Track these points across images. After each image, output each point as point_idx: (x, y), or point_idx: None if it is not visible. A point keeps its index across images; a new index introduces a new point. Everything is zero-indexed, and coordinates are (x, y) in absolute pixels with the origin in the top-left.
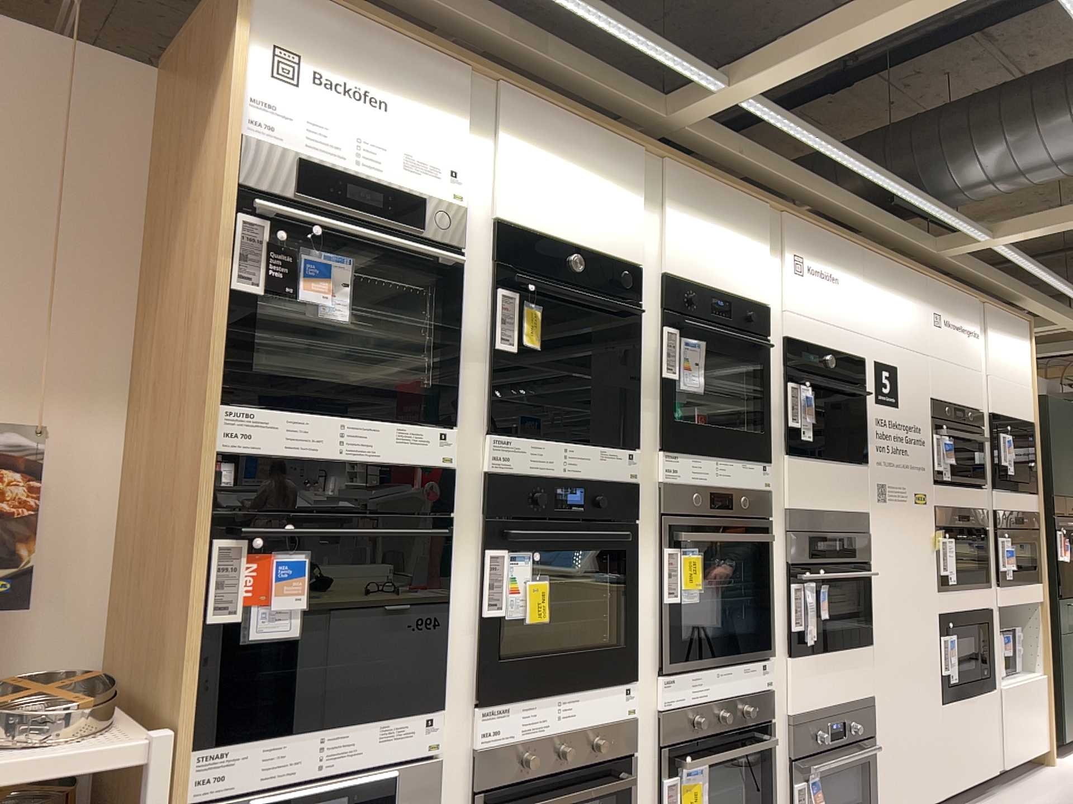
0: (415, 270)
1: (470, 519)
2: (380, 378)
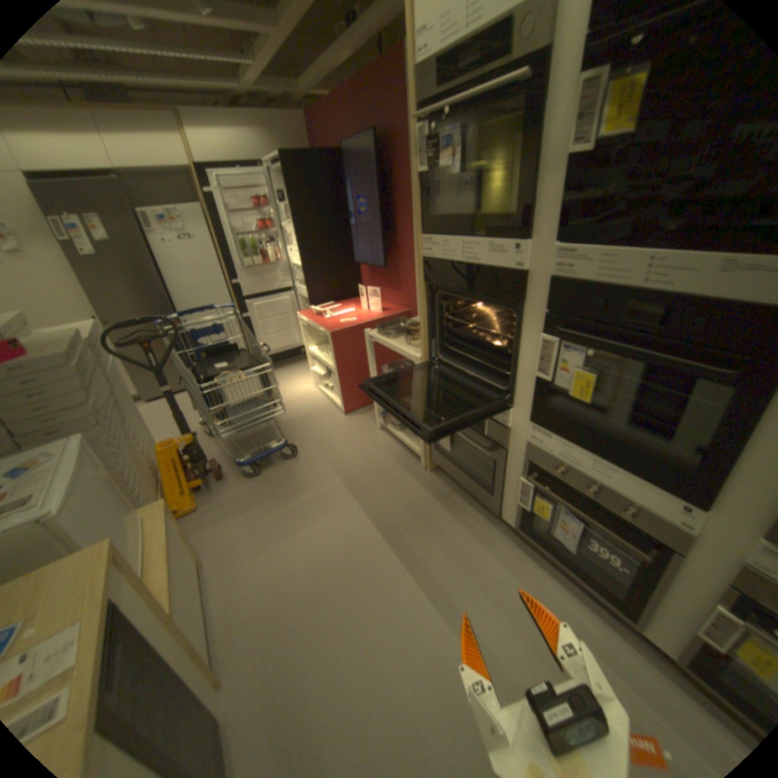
0: (518, 89)
1: (536, 311)
2: (493, 202)
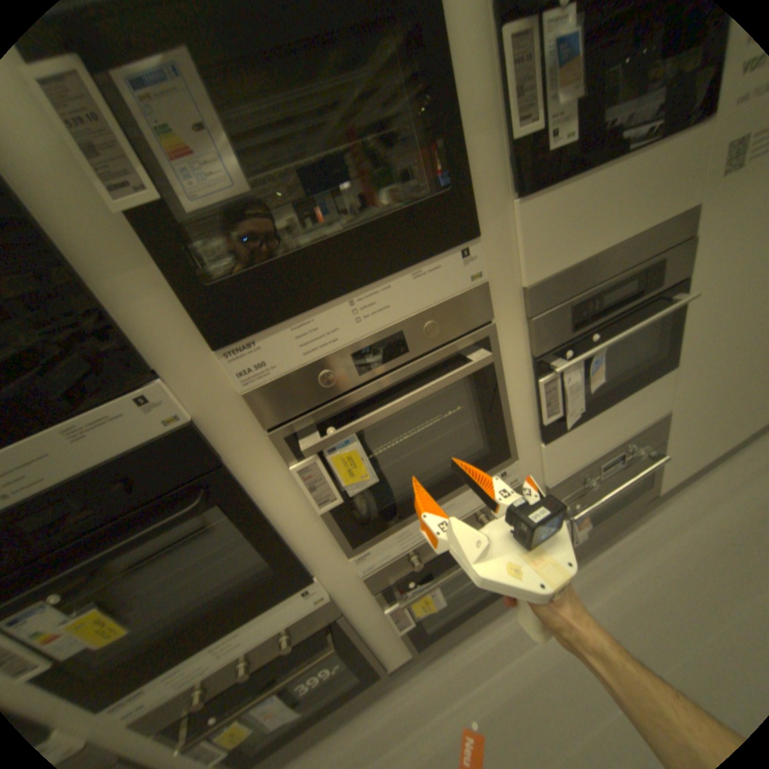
0: None
1: None
2: None
